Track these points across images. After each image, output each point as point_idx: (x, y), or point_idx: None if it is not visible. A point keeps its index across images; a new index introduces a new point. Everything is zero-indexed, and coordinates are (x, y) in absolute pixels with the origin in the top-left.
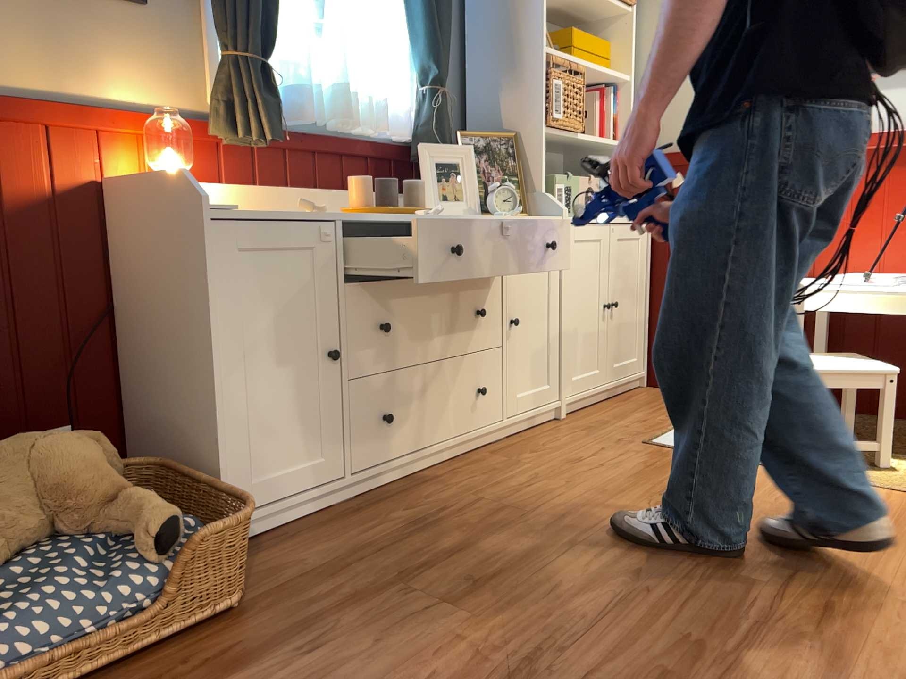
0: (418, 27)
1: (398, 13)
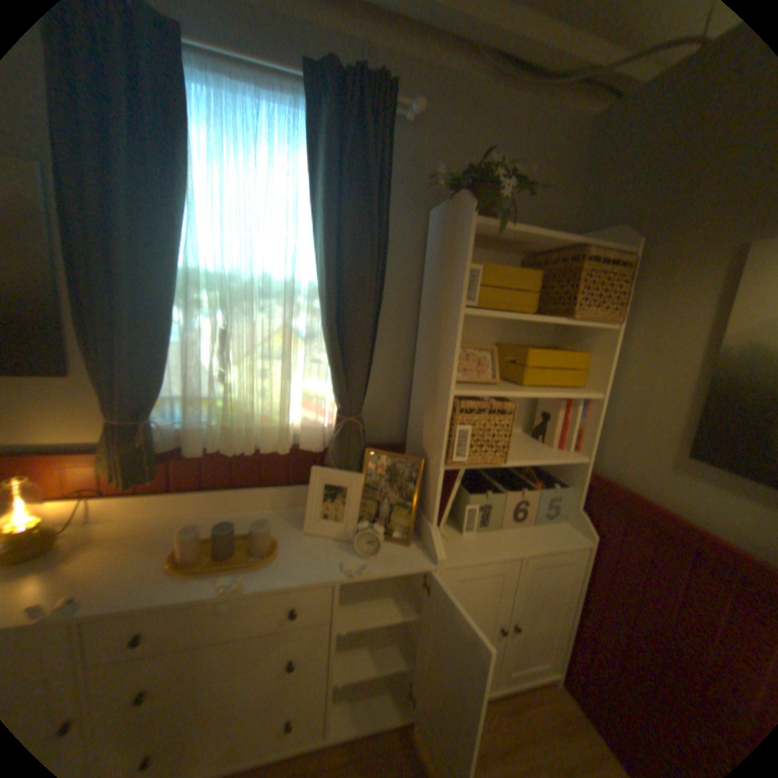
0: (330, 365)
1: (319, 349)
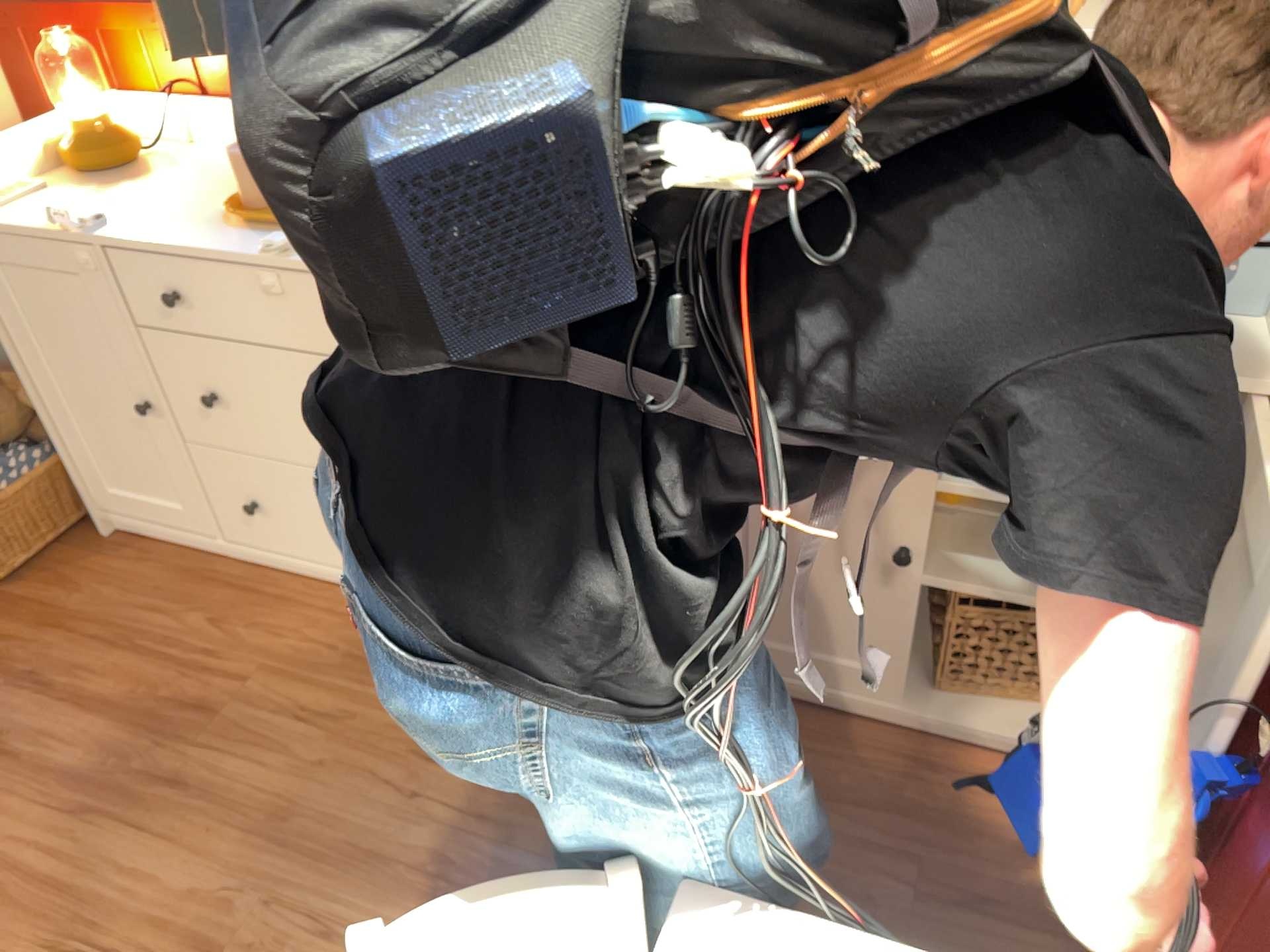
0: None
1: None
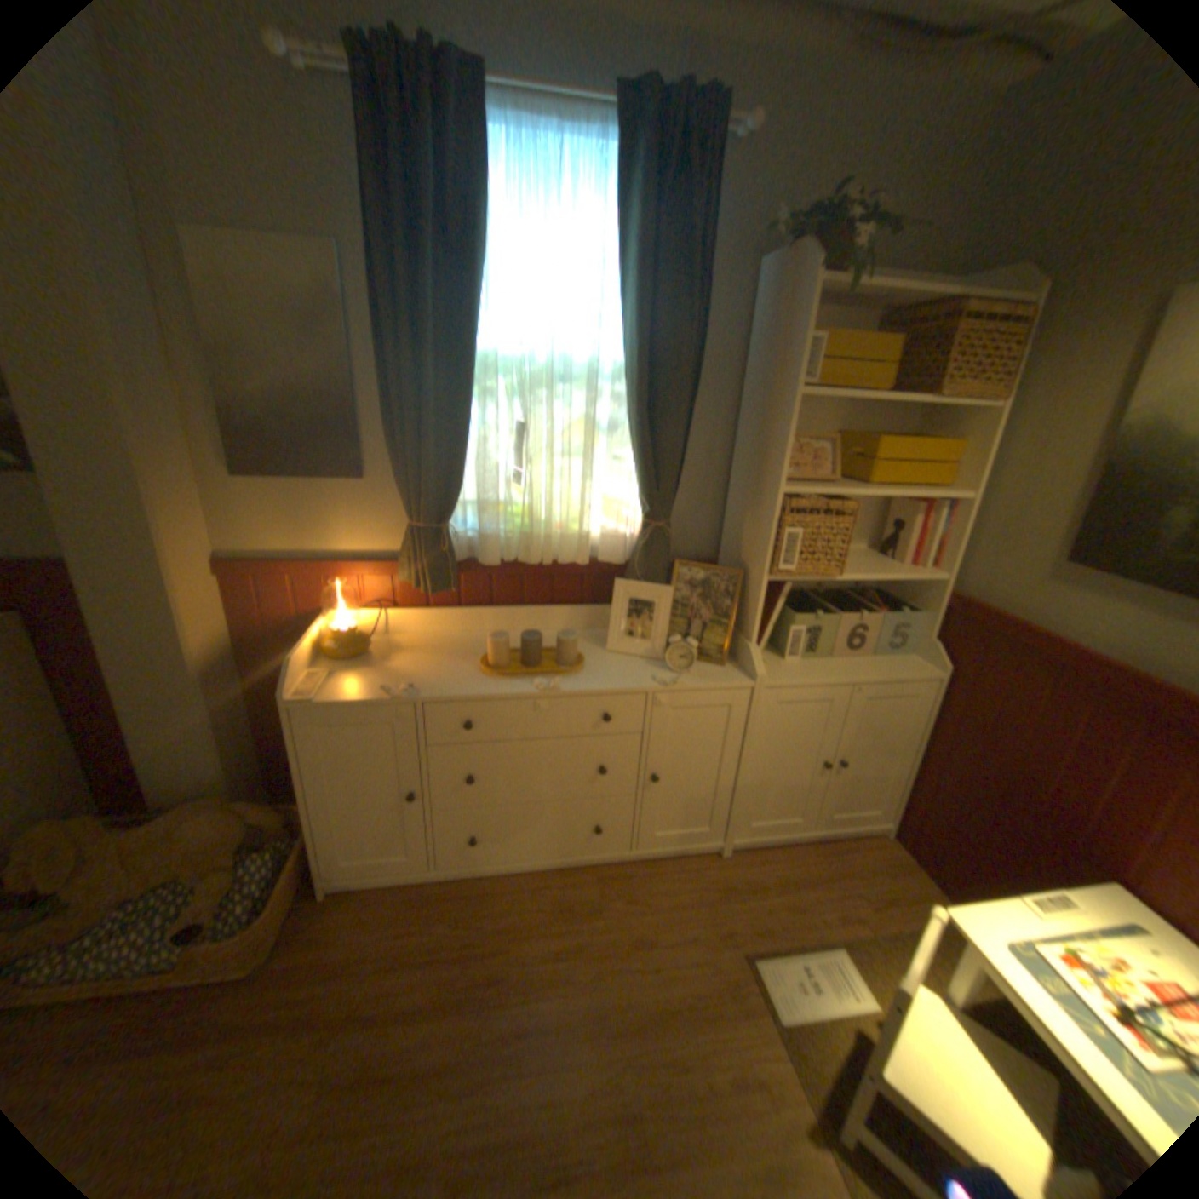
0: (636, 461)
1: (622, 442)
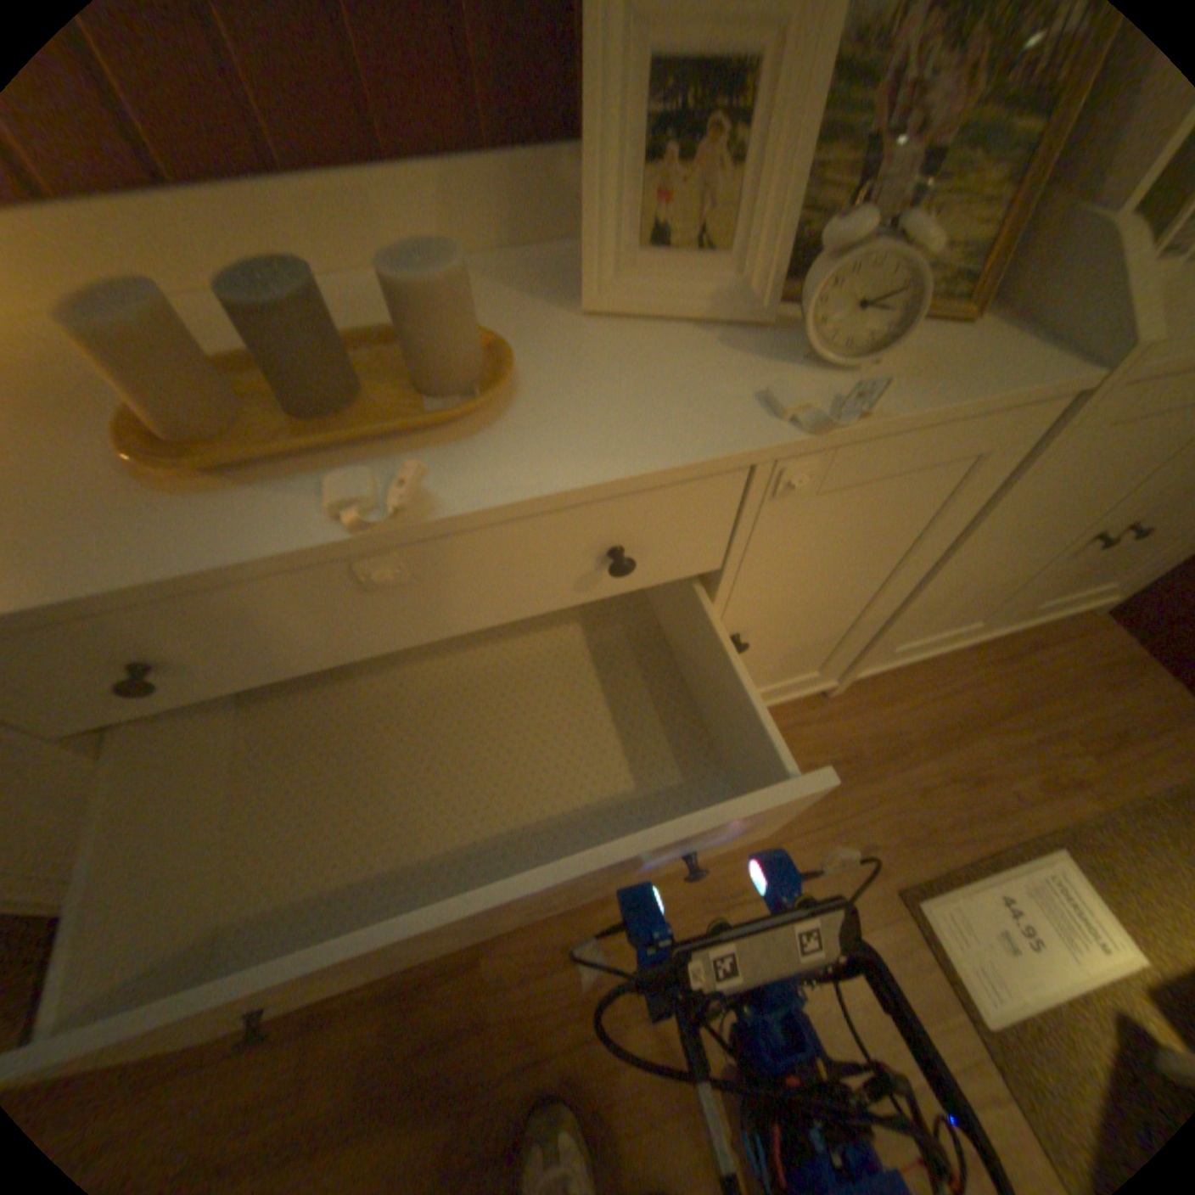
0: None
1: None
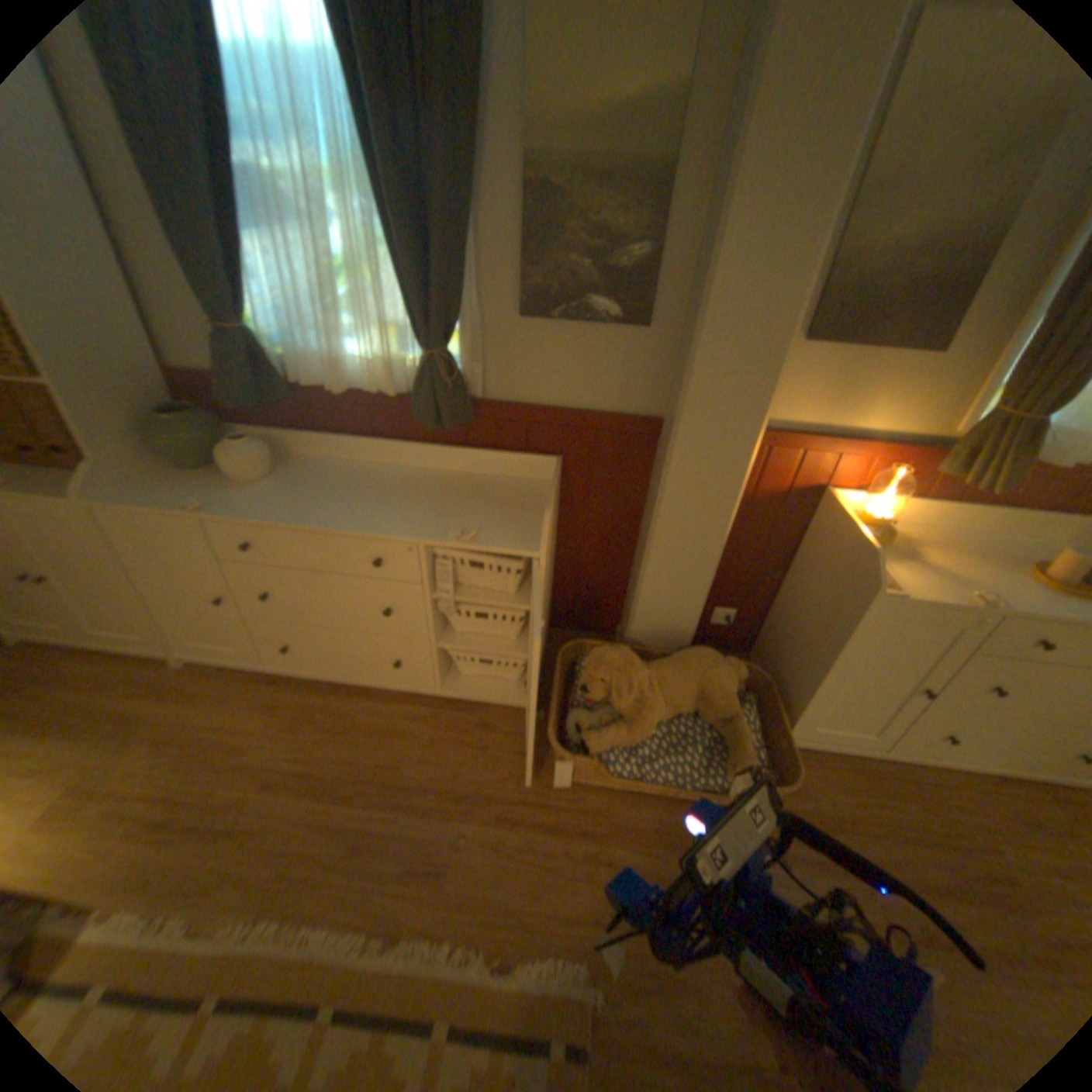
0: None
1: None
